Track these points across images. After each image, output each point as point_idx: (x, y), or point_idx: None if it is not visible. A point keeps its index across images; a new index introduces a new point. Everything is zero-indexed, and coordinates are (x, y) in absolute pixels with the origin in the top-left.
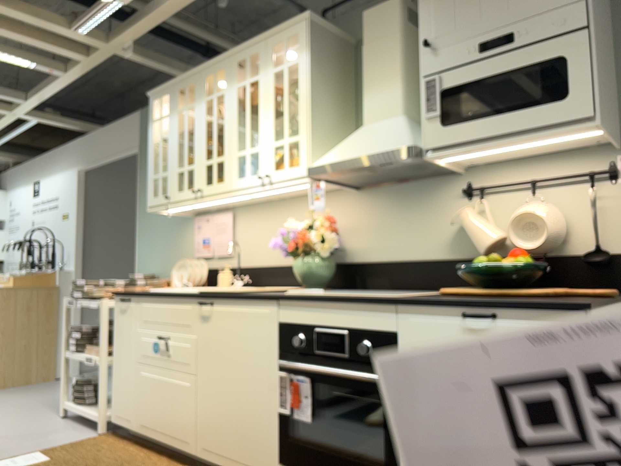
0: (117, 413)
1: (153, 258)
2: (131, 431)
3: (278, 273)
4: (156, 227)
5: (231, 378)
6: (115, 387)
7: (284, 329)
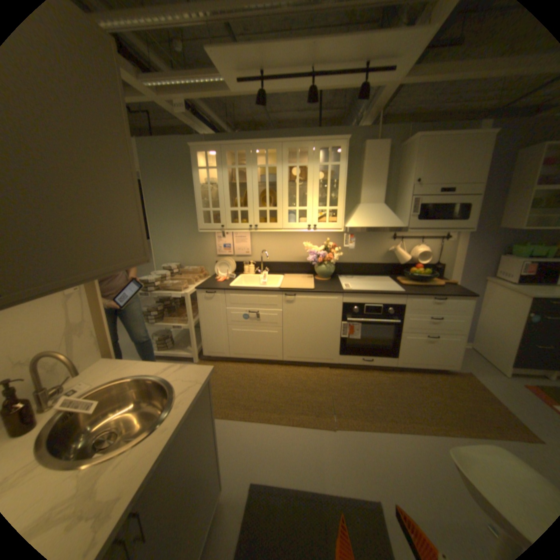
0: (211, 350)
1: (173, 253)
2: (227, 357)
3: (287, 266)
4: (173, 233)
5: (309, 326)
6: (207, 338)
7: (346, 305)
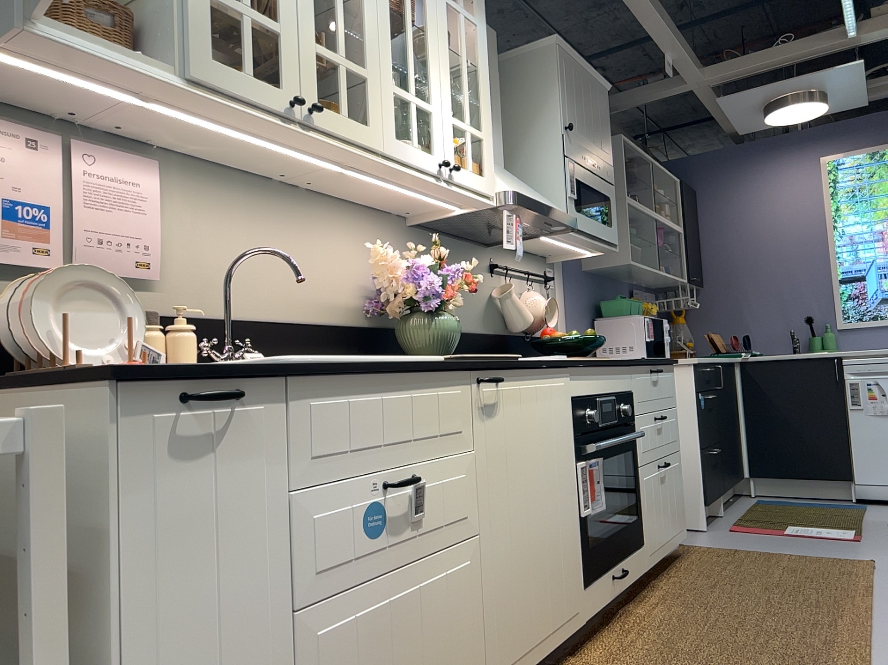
0: None
1: None
2: None
3: (297, 338)
4: None
5: (532, 502)
6: None
7: (577, 405)
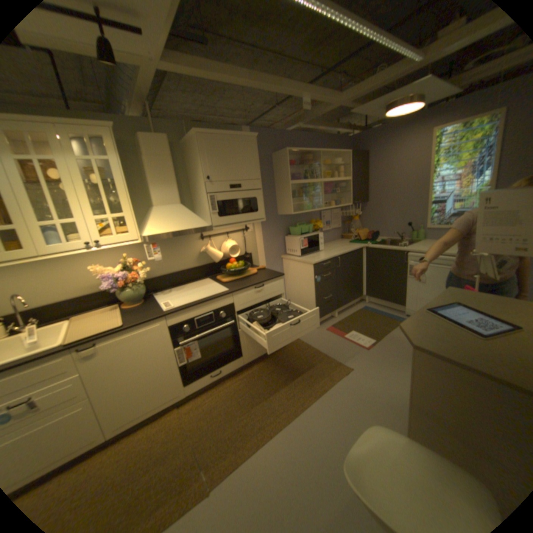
0: None
1: None
2: None
3: (71, 304)
4: None
5: (132, 375)
6: None
7: (172, 328)
